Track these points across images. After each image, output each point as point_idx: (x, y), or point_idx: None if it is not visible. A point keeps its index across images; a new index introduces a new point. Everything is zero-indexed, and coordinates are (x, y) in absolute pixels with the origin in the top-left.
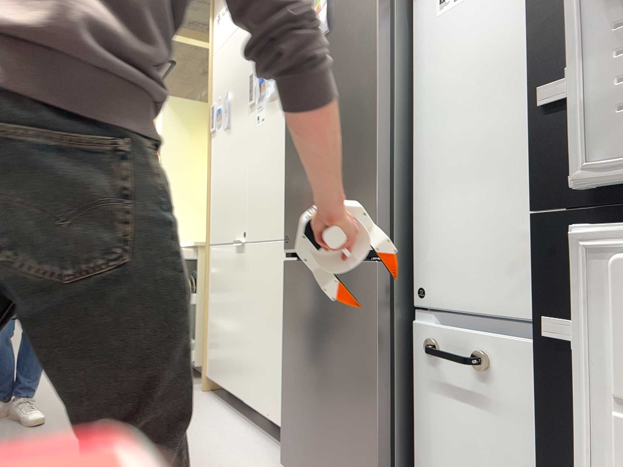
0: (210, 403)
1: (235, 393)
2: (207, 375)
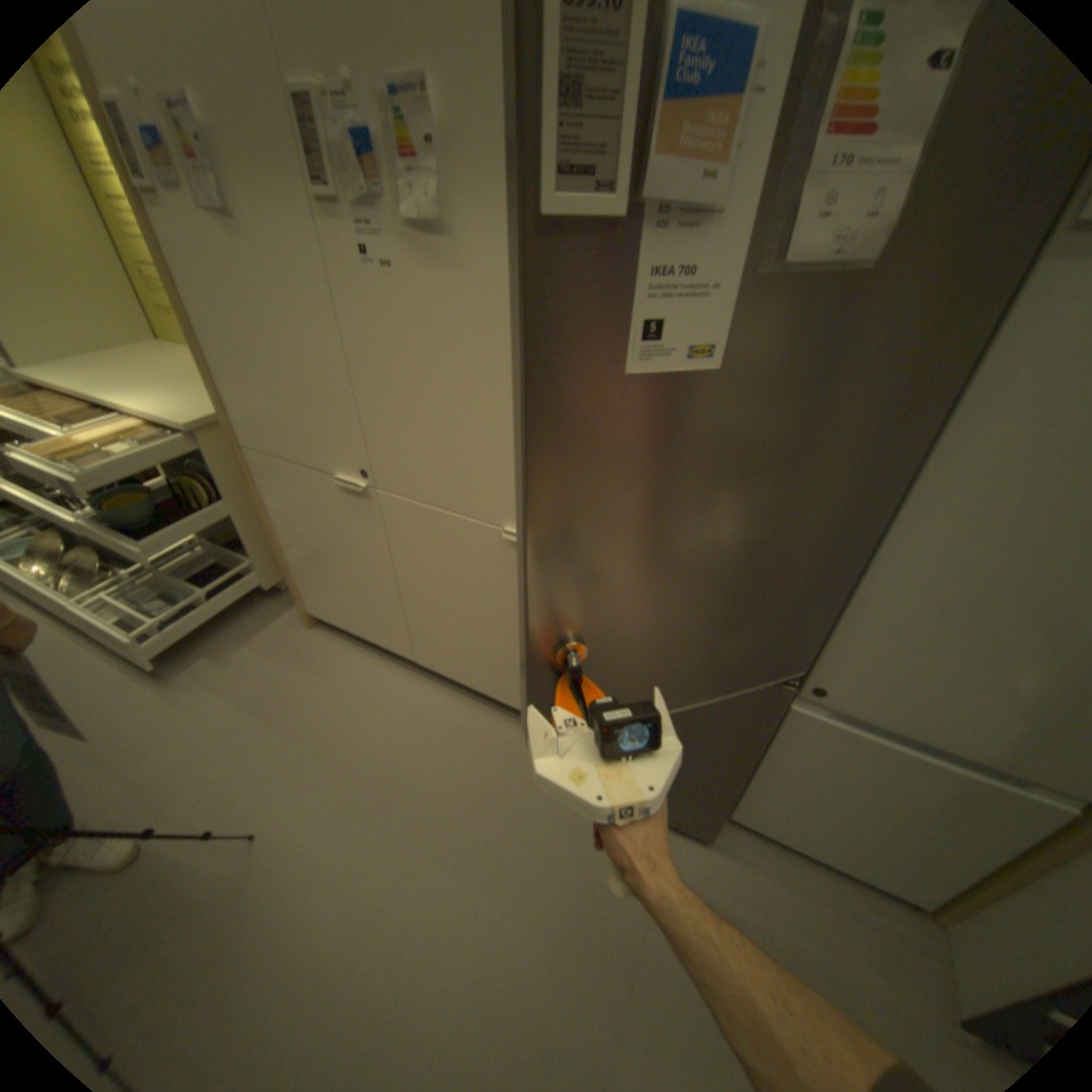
0: (344, 653)
1: (392, 648)
2: (311, 611)
